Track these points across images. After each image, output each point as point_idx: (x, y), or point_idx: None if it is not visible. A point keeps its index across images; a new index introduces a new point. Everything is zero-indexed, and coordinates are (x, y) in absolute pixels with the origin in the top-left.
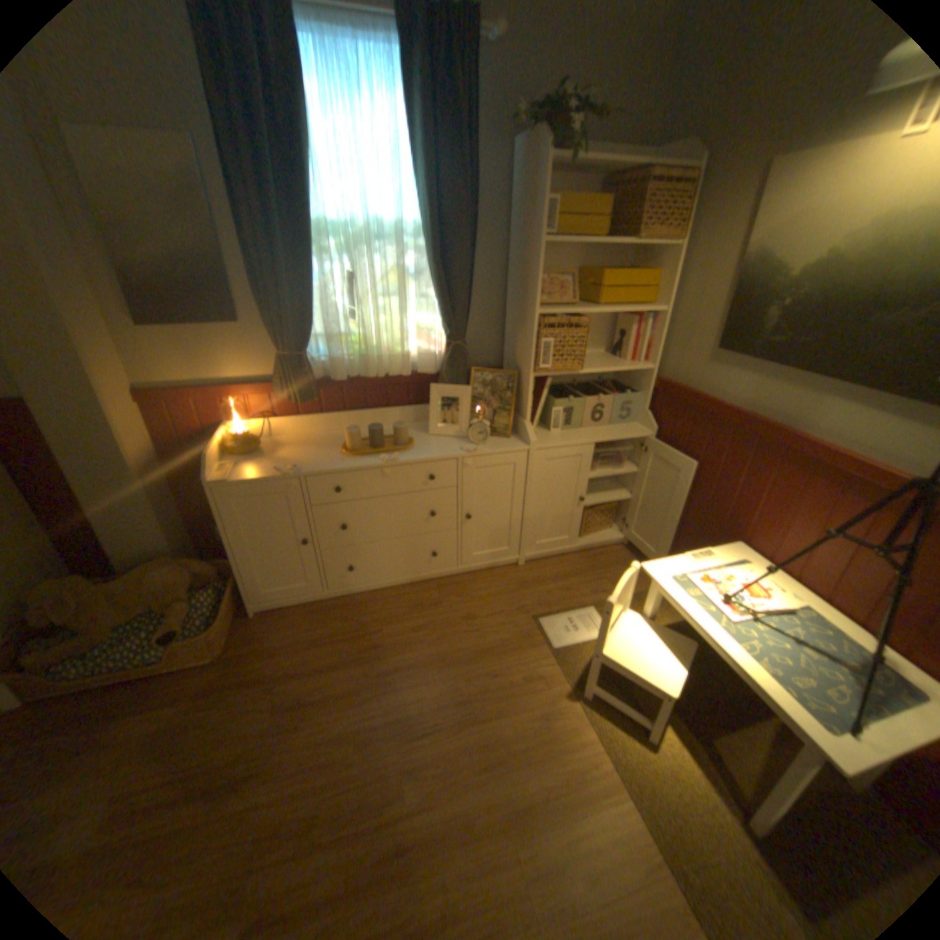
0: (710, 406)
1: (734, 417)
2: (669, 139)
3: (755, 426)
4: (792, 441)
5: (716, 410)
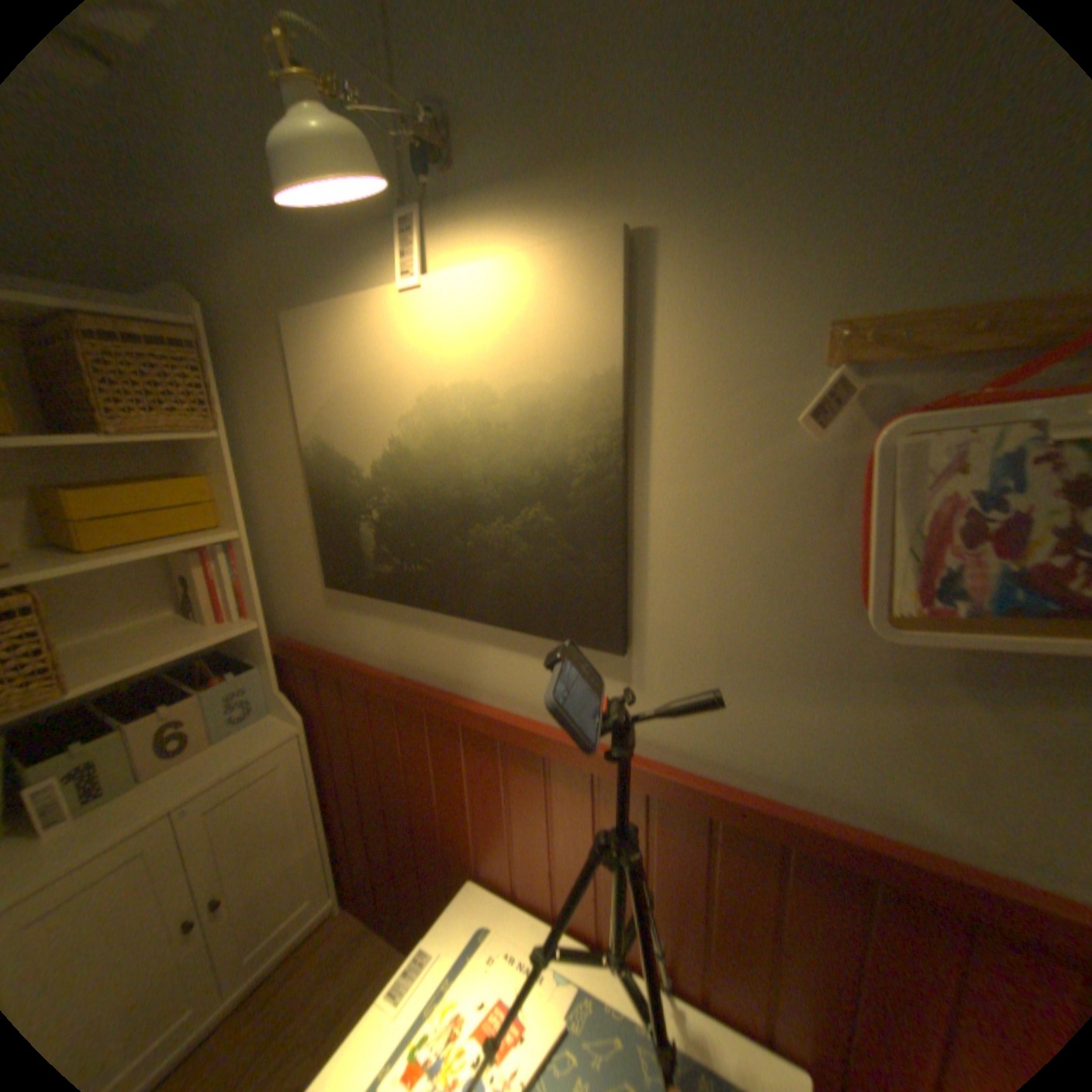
0: (349, 677)
1: (383, 690)
2: (152, 284)
3: (412, 700)
4: (461, 718)
5: (359, 681)
